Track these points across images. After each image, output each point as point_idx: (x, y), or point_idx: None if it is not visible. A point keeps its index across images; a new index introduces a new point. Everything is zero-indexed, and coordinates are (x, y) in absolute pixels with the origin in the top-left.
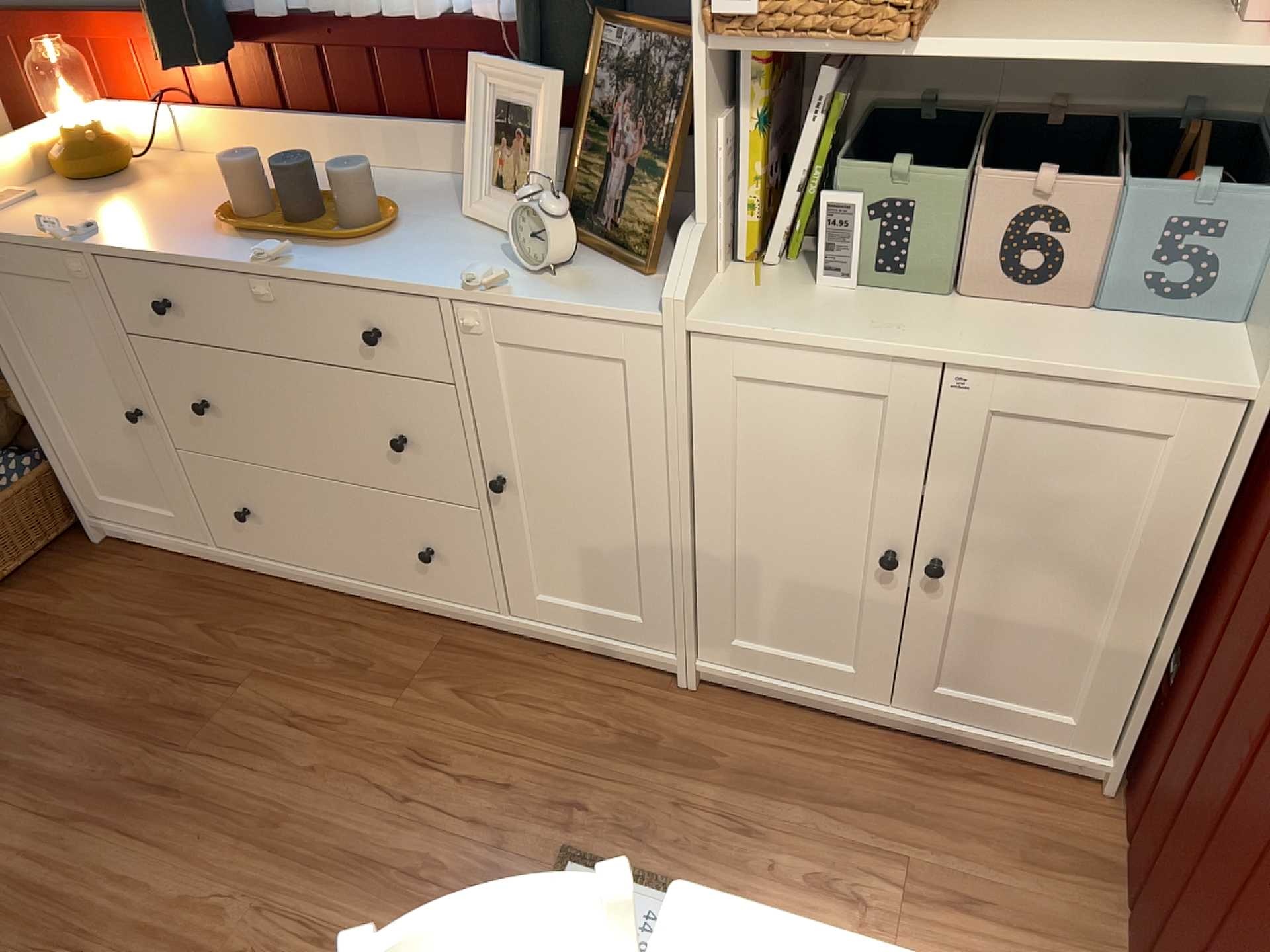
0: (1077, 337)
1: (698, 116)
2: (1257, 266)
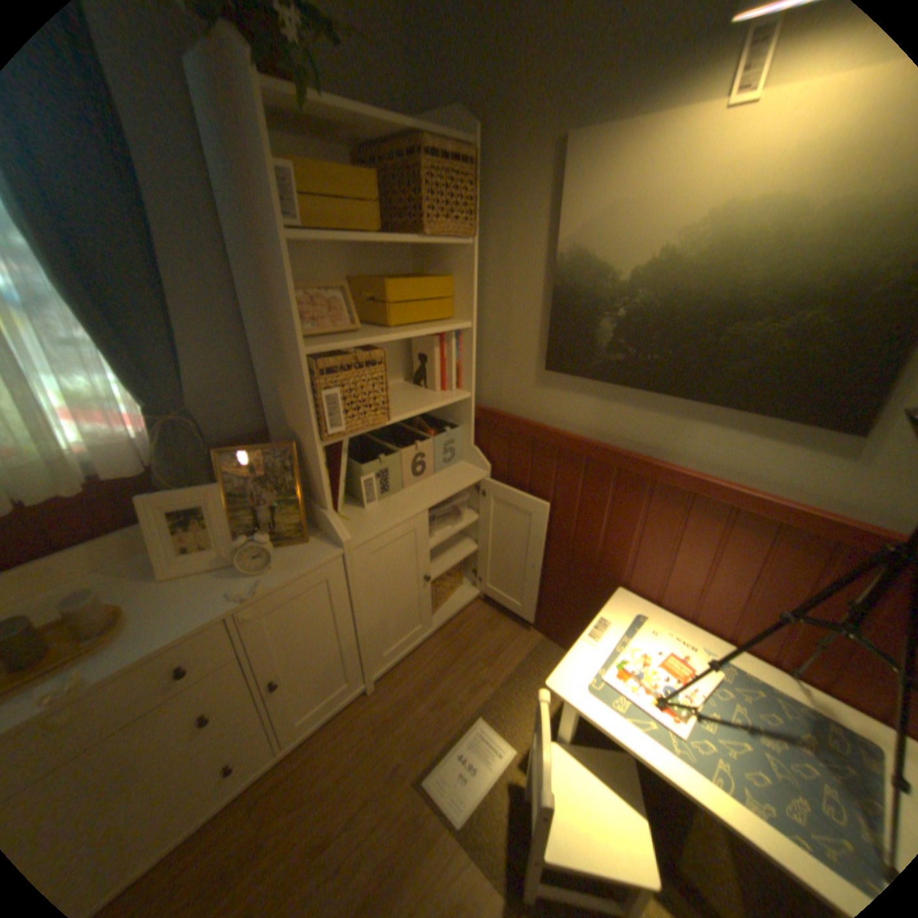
0: (443, 480)
1: (319, 468)
2: (464, 443)
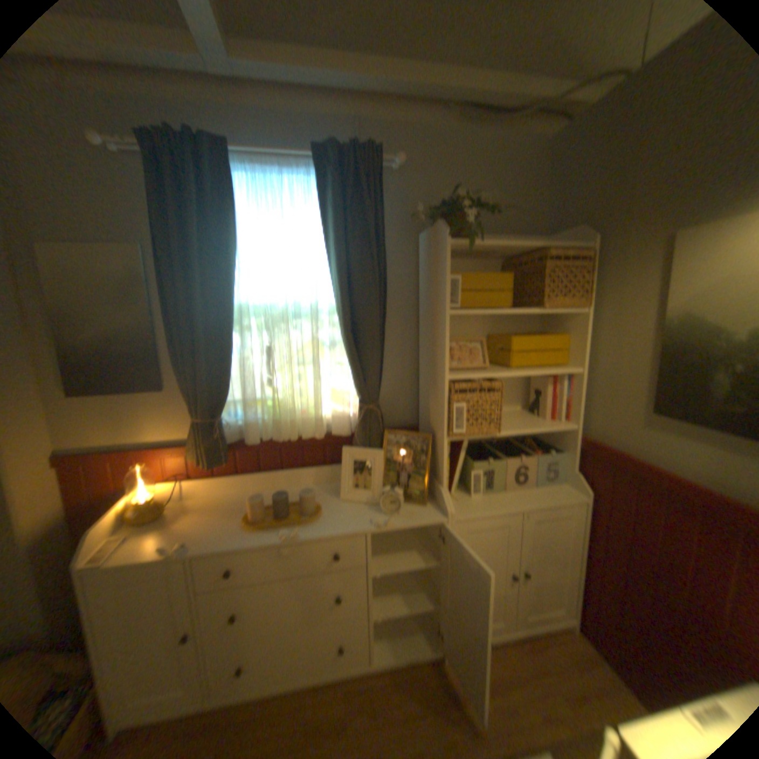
0: (543, 496)
1: (443, 456)
2: (569, 469)
